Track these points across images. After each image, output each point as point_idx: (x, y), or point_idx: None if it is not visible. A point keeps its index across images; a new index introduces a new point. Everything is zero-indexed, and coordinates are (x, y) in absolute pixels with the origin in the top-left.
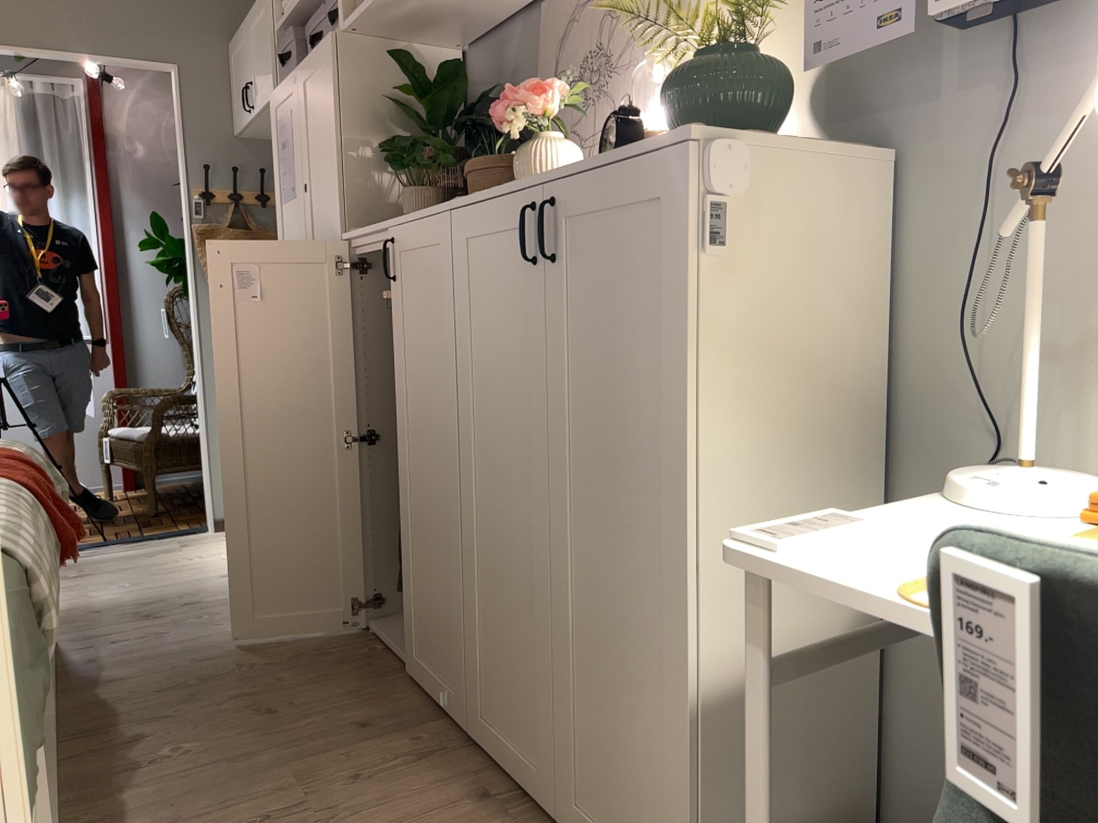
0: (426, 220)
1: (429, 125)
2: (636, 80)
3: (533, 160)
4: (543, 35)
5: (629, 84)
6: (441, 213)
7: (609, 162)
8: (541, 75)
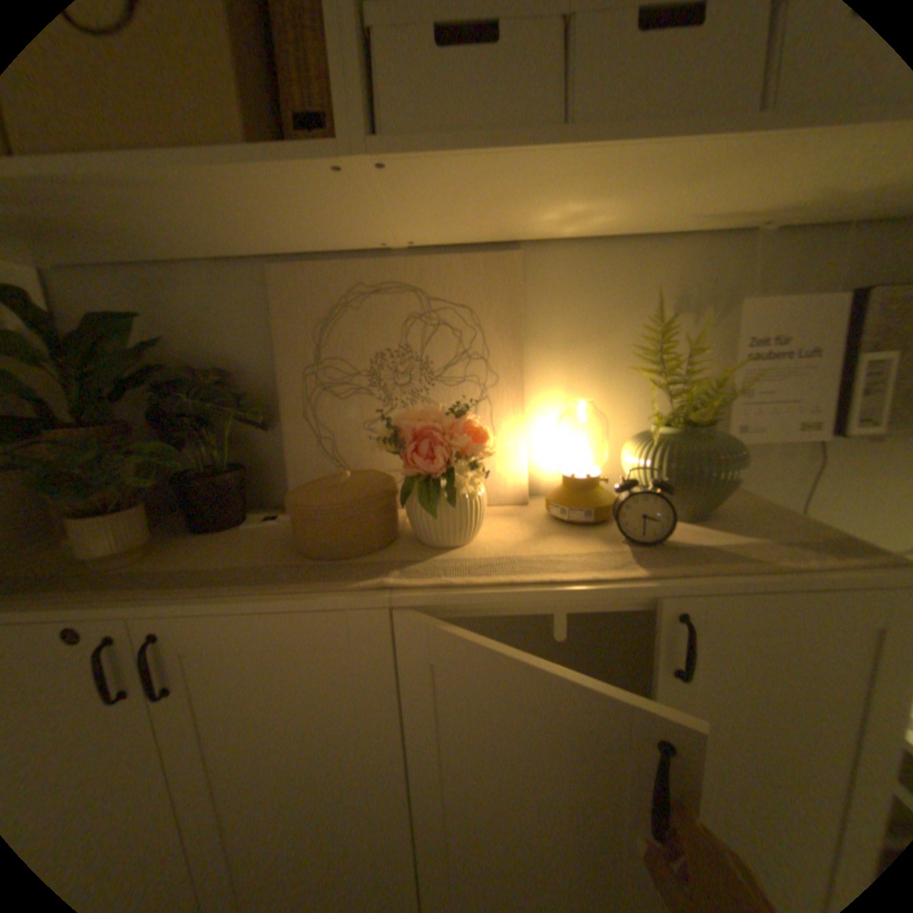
0: (302, 614)
1: (72, 401)
2: (488, 399)
3: (466, 509)
4: (278, 305)
5: (470, 398)
6: (354, 607)
7: (804, 589)
8: (281, 351)
